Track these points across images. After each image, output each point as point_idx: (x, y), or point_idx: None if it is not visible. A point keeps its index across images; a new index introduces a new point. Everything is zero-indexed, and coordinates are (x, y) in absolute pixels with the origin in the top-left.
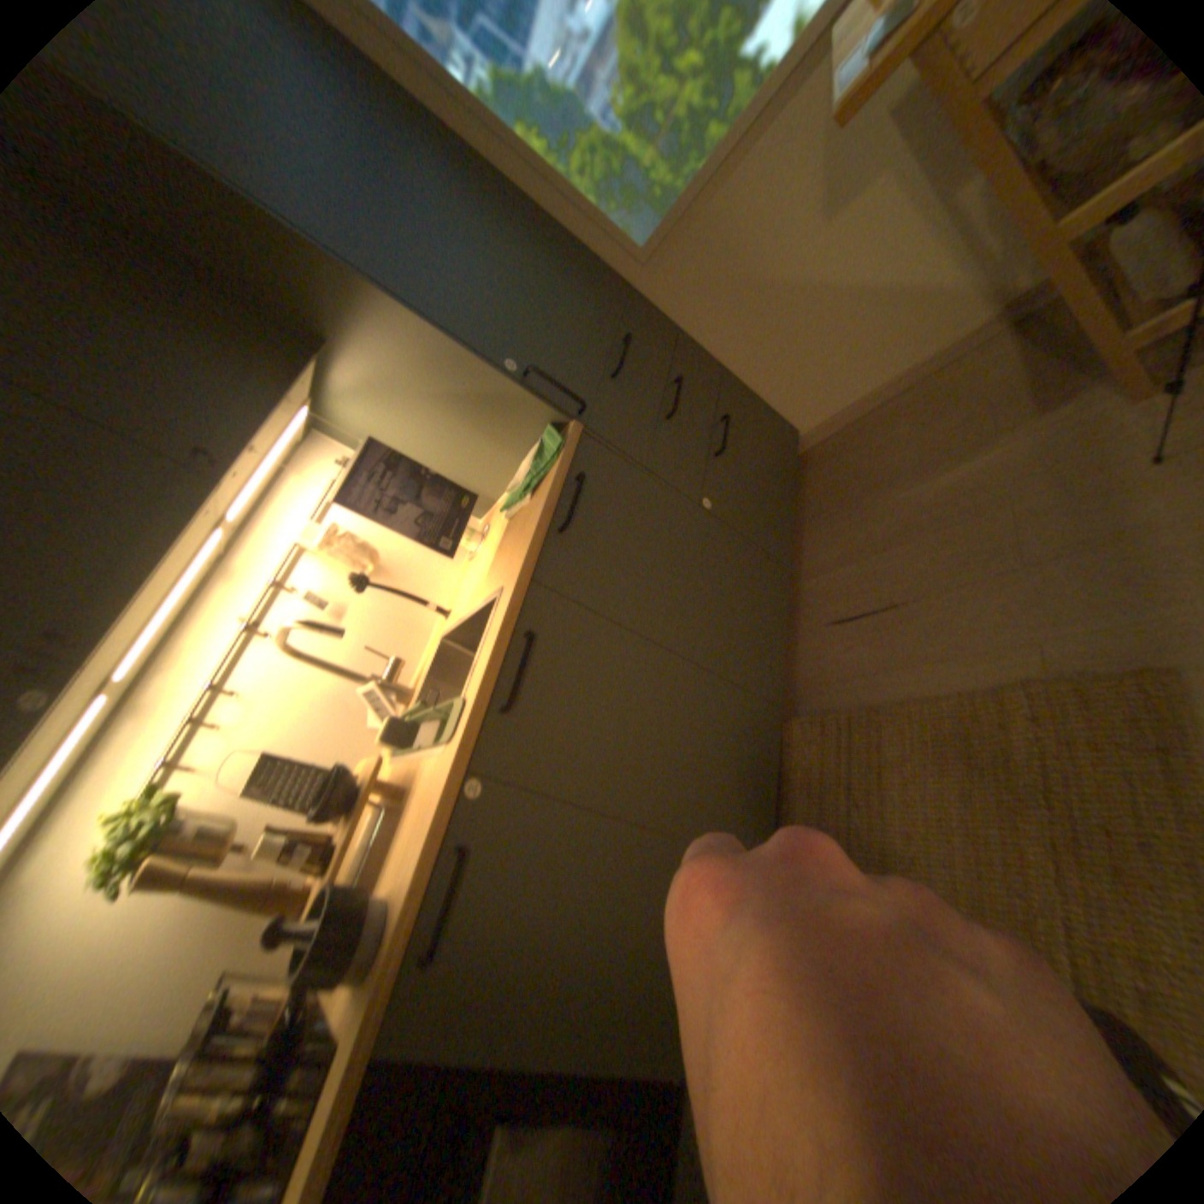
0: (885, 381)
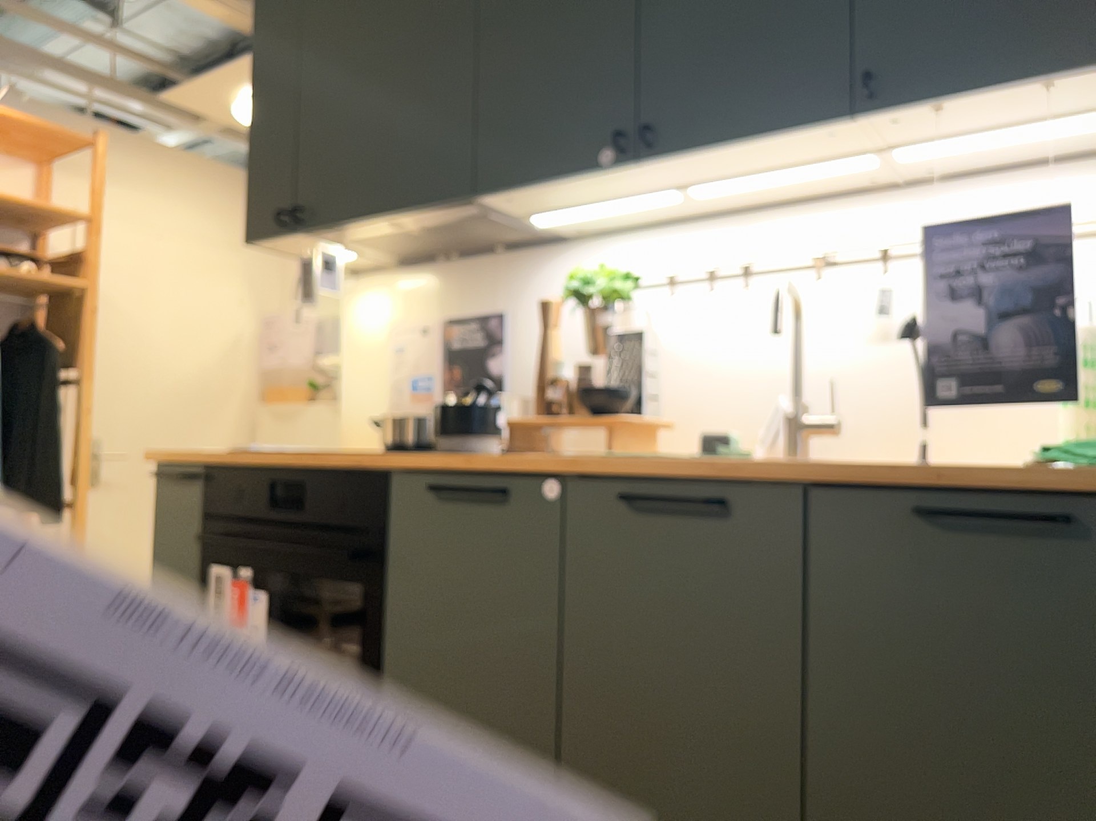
0: None
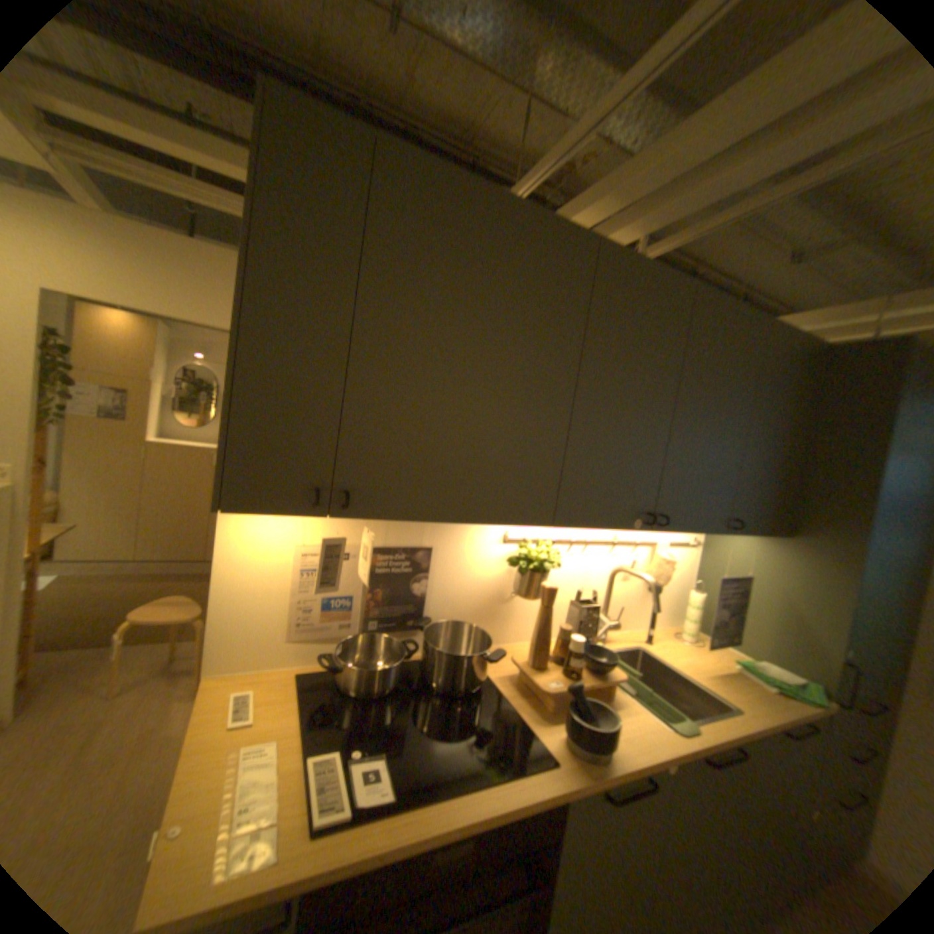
0: None
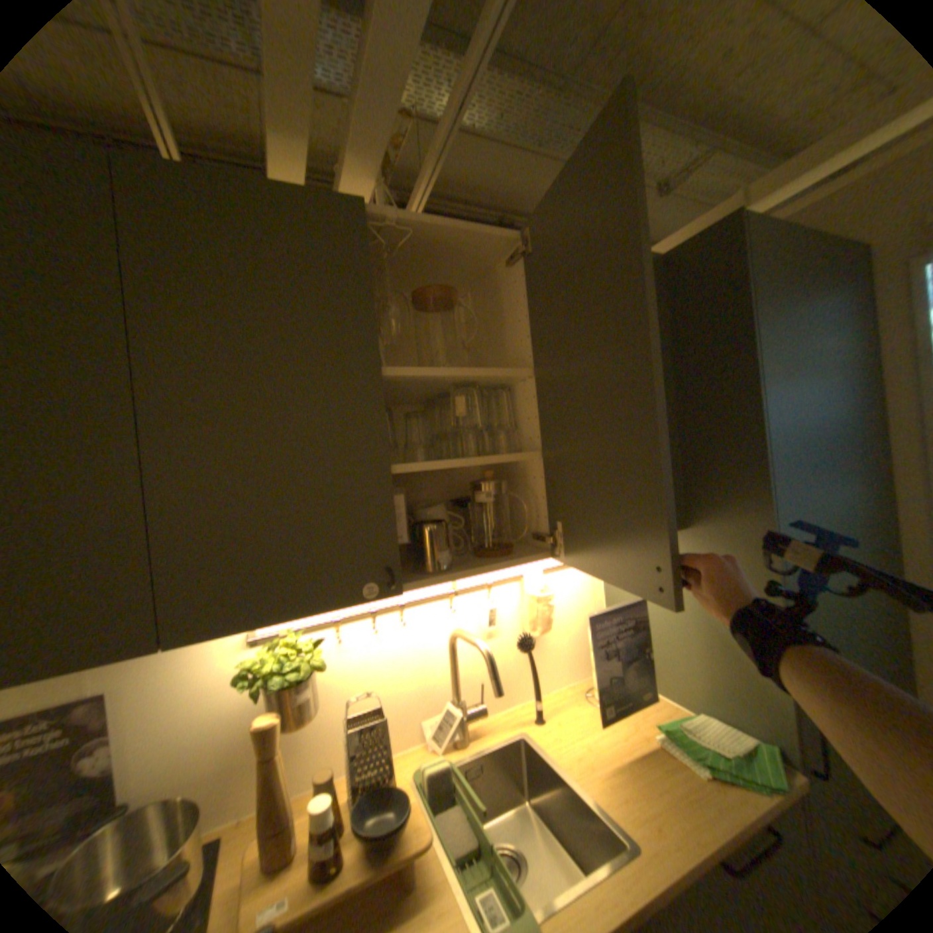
0: None
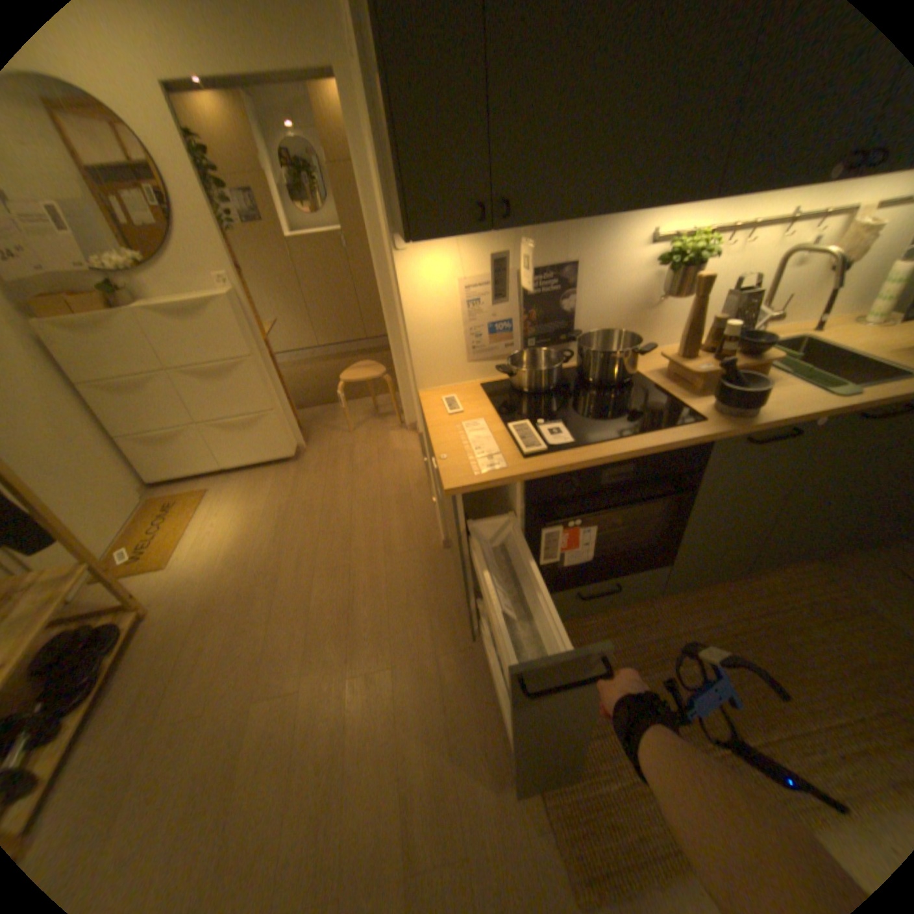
0: None
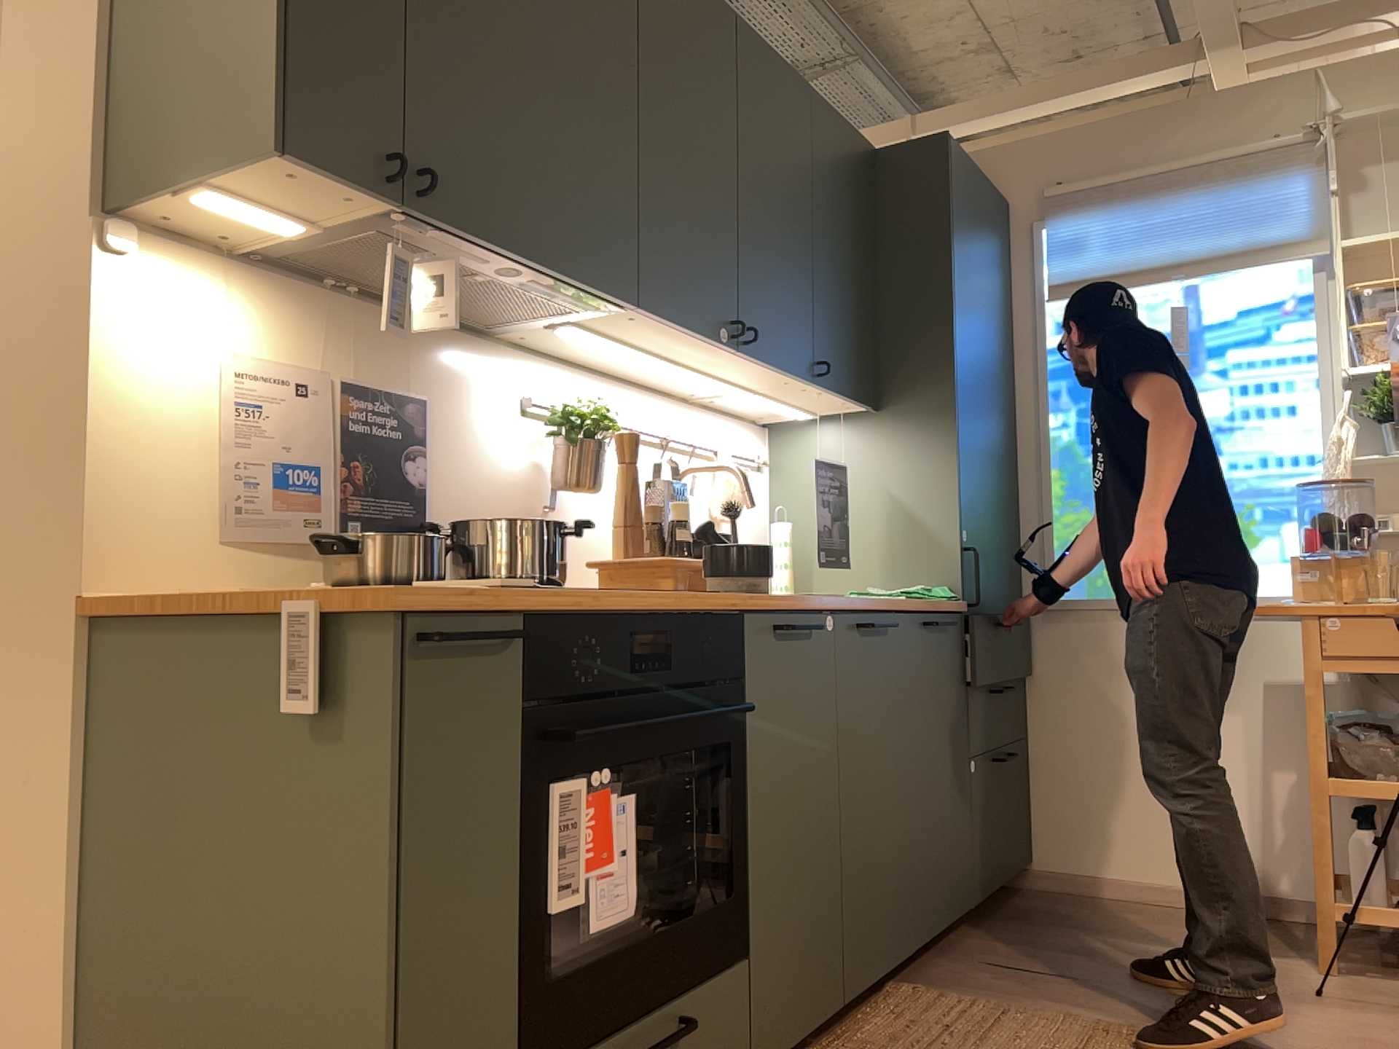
0: (1137, 882)
